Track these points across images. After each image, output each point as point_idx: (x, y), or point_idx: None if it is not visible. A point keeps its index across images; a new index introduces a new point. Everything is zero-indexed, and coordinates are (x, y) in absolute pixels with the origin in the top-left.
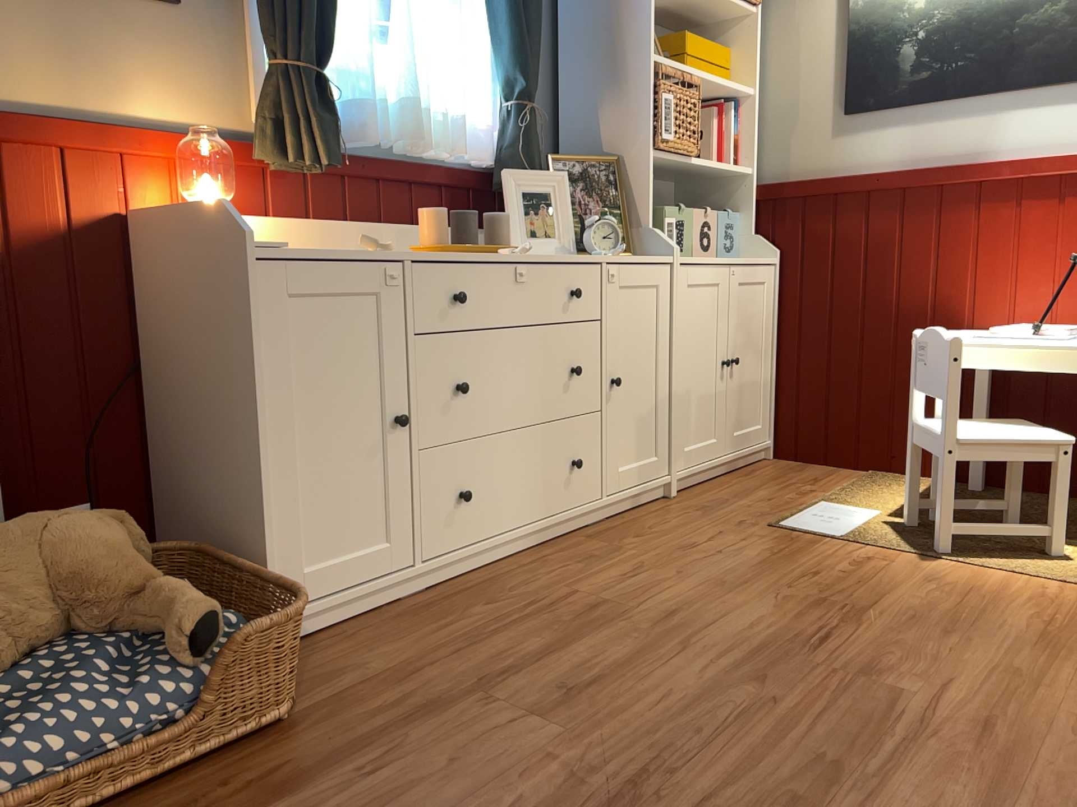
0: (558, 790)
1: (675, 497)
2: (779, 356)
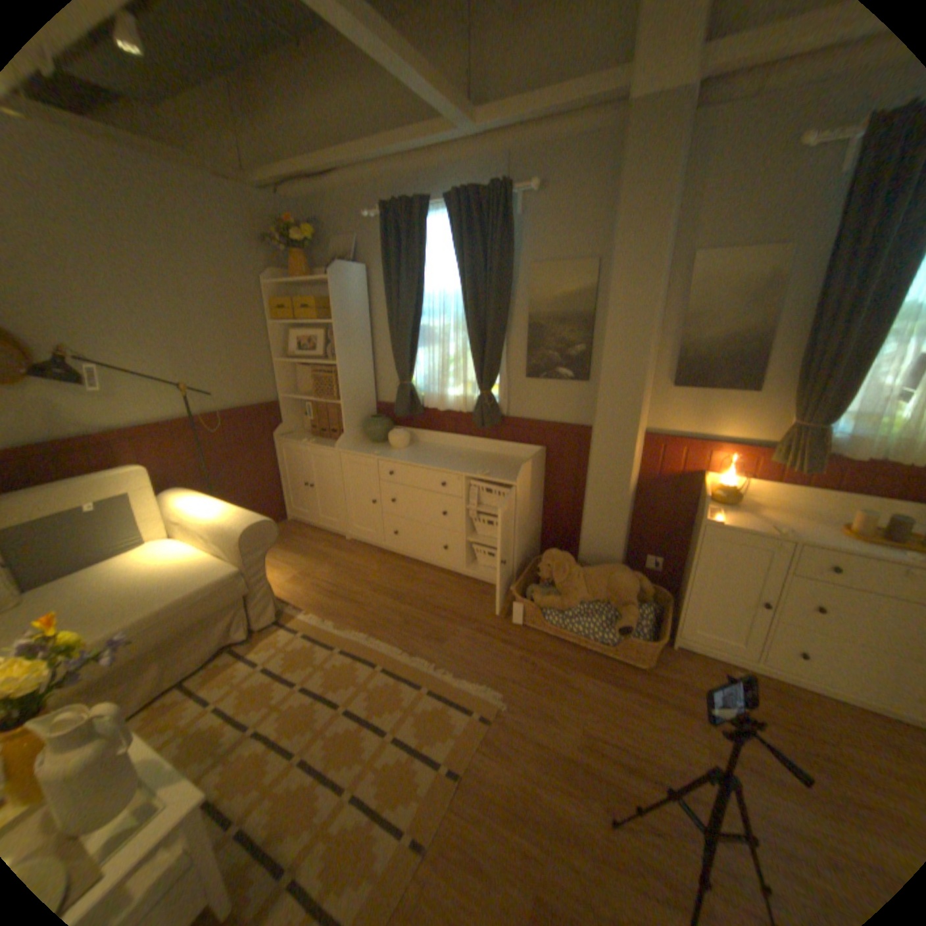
0: (674, 772)
1: None
2: None
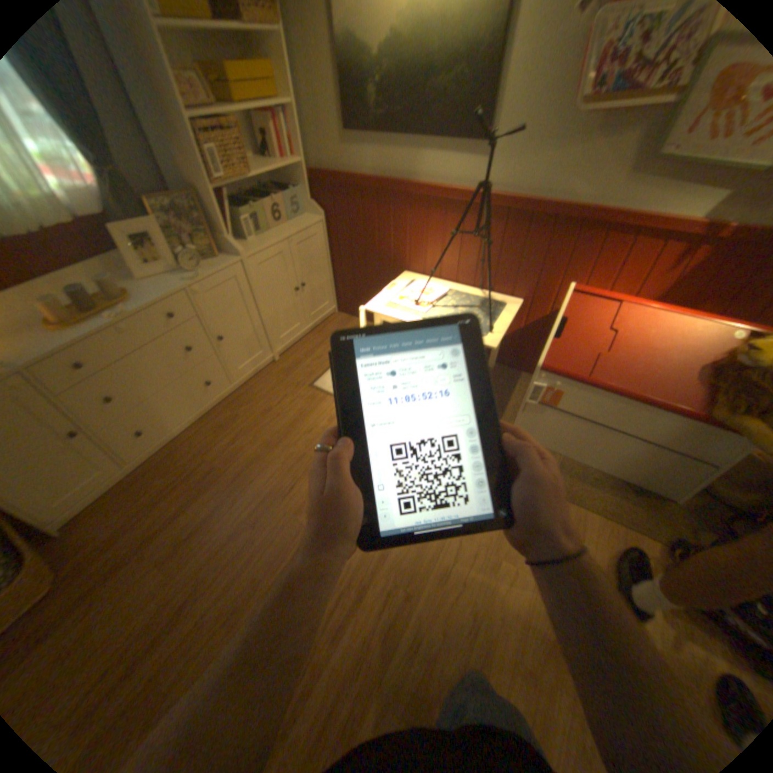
0: (151, 615)
1: (278, 360)
2: (333, 268)
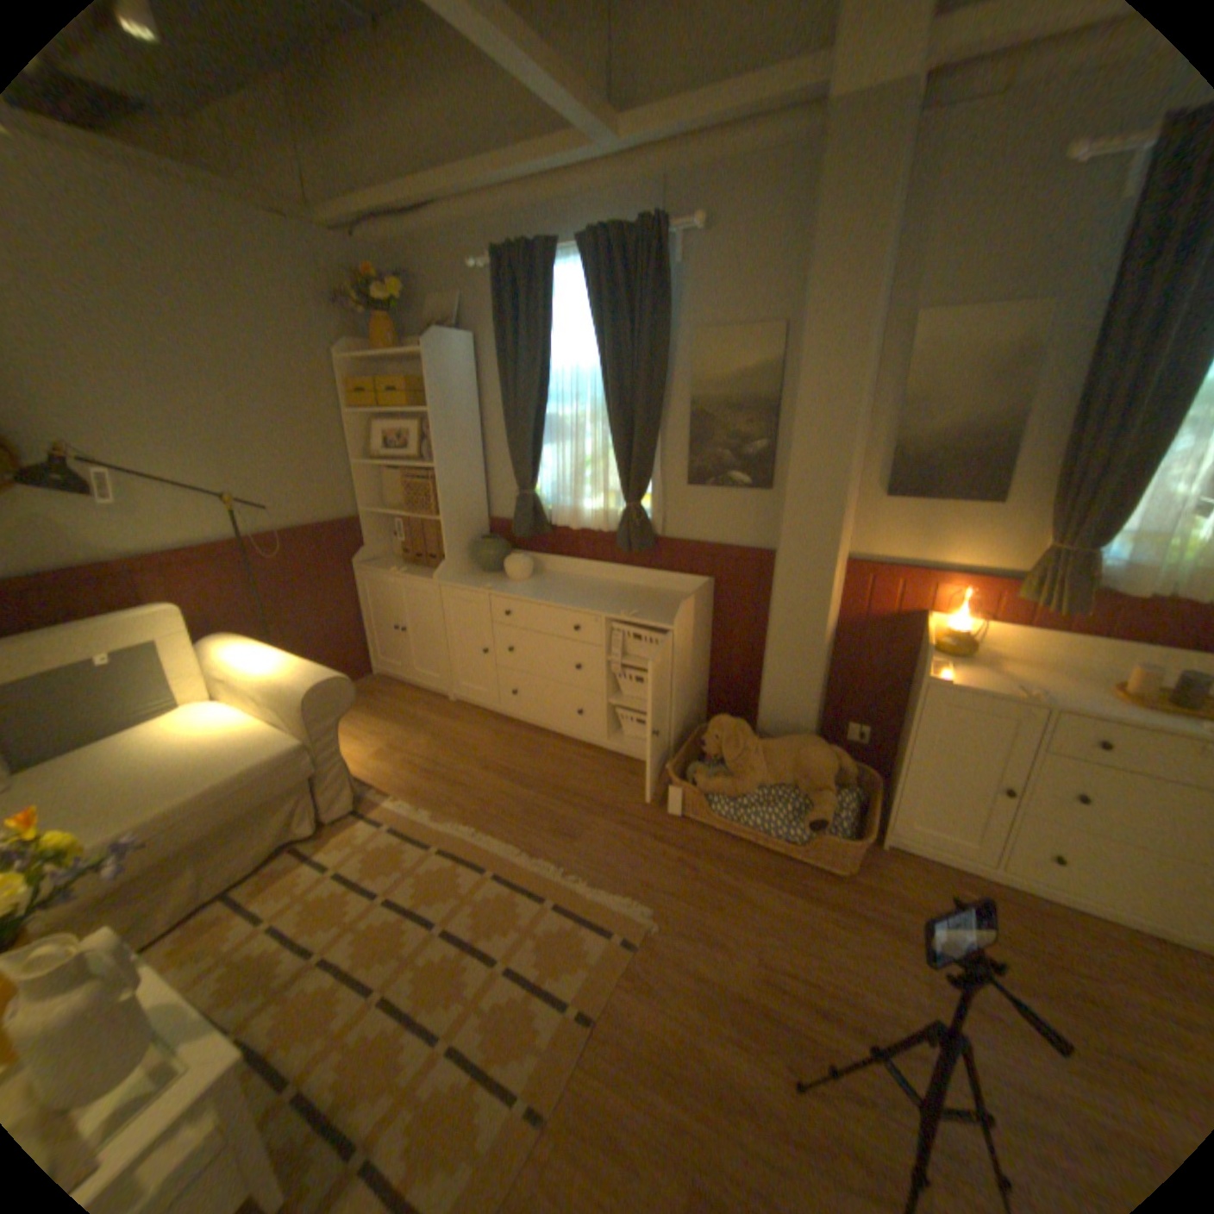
0: (882, 1017)
1: None
2: None
